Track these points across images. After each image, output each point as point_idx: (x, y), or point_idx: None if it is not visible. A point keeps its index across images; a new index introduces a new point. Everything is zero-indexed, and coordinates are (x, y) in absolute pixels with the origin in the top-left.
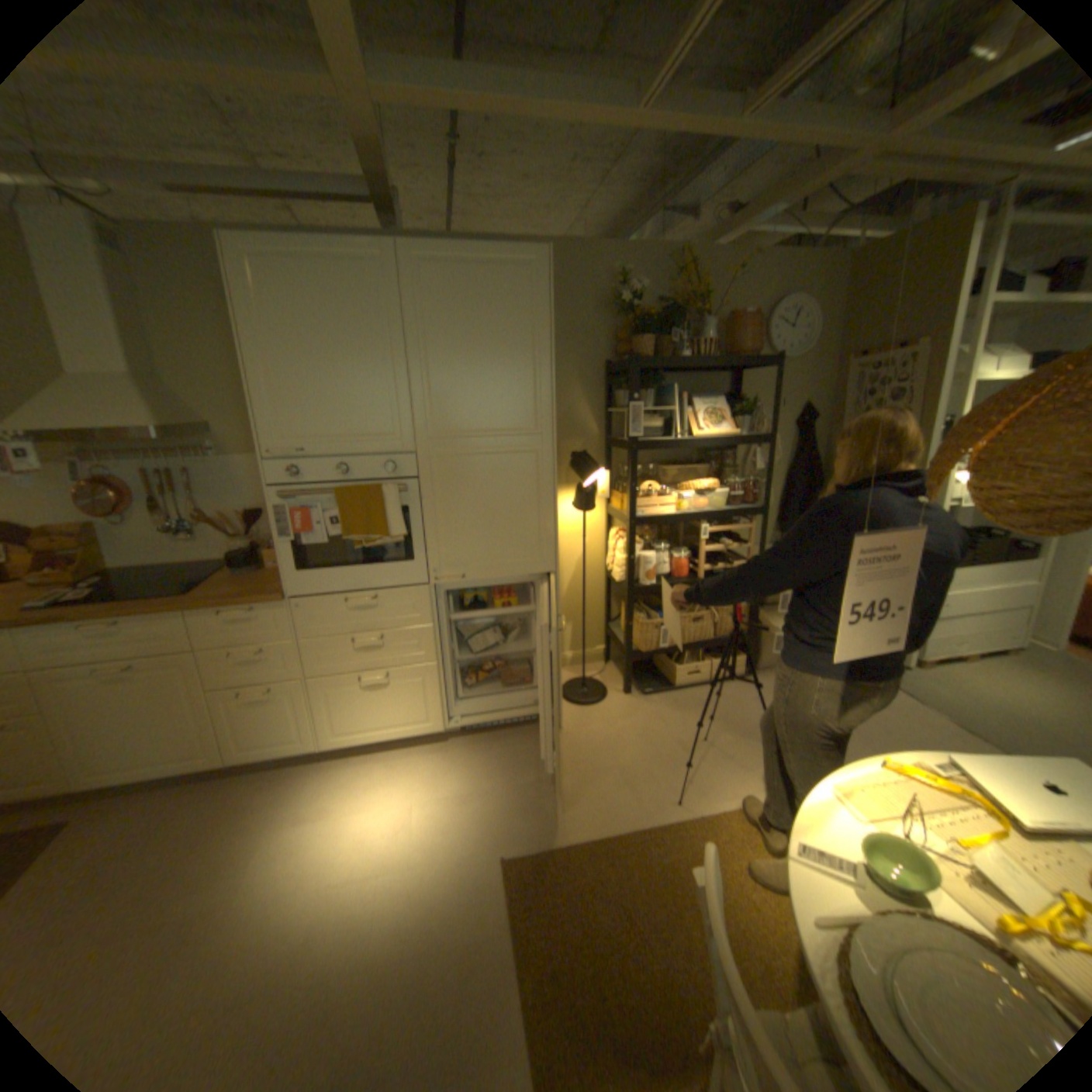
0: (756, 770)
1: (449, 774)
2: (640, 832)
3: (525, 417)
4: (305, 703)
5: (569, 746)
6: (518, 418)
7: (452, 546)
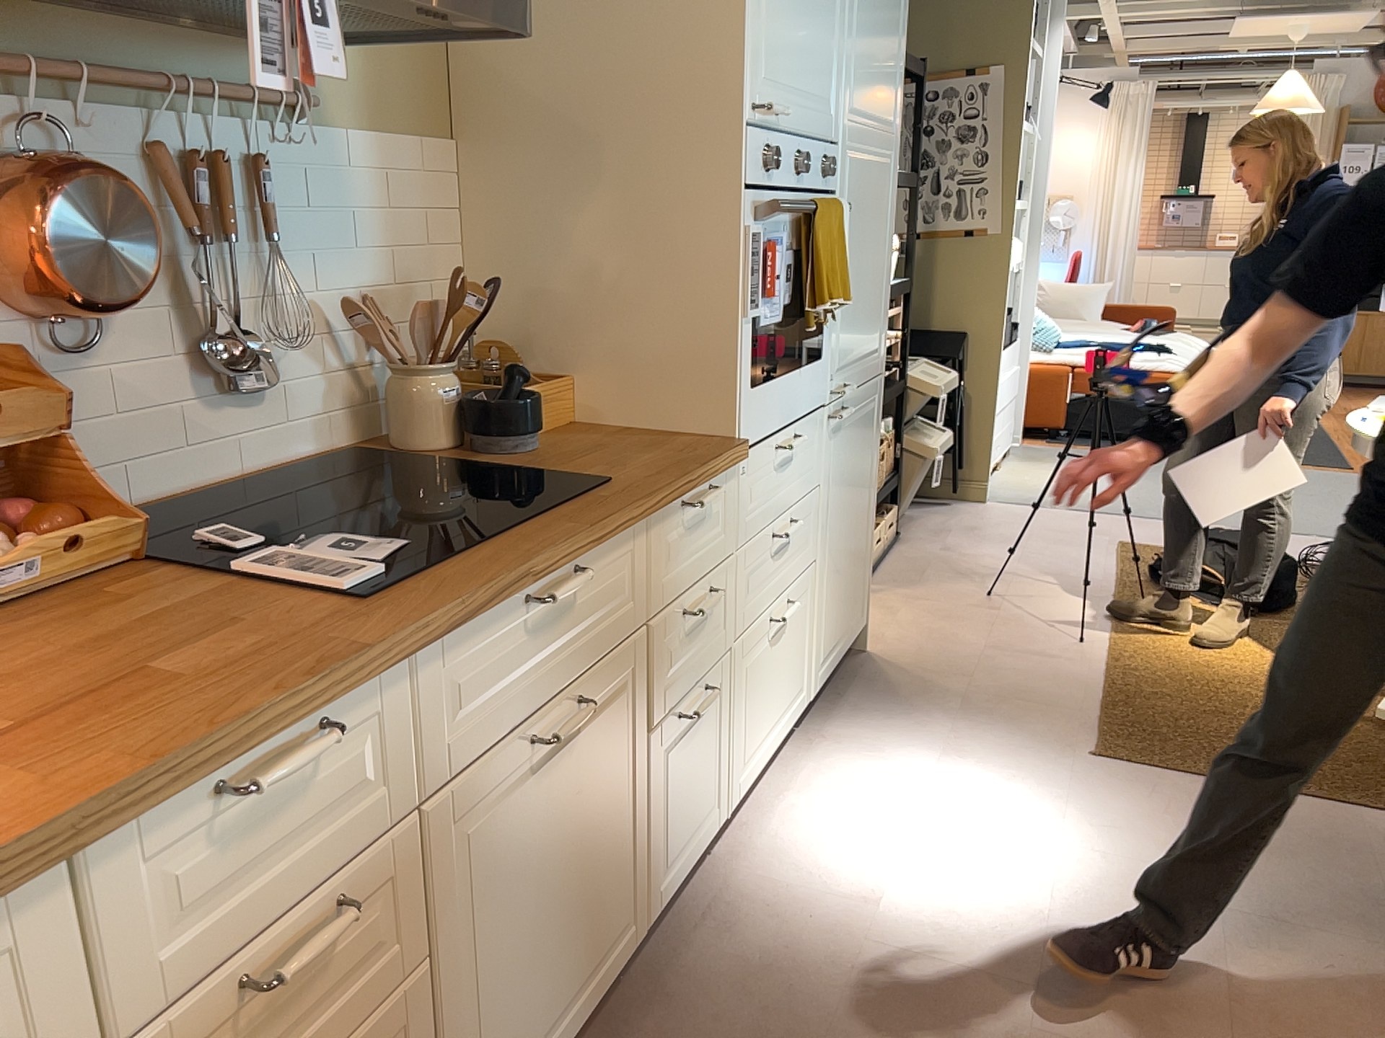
0: (1056, 592)
1: (878, 746)
2: (1102, 670)
3: (892, 105)
4: (728, 701)
5: (911, 657)
6: (889, 103)
7: (845, 326)
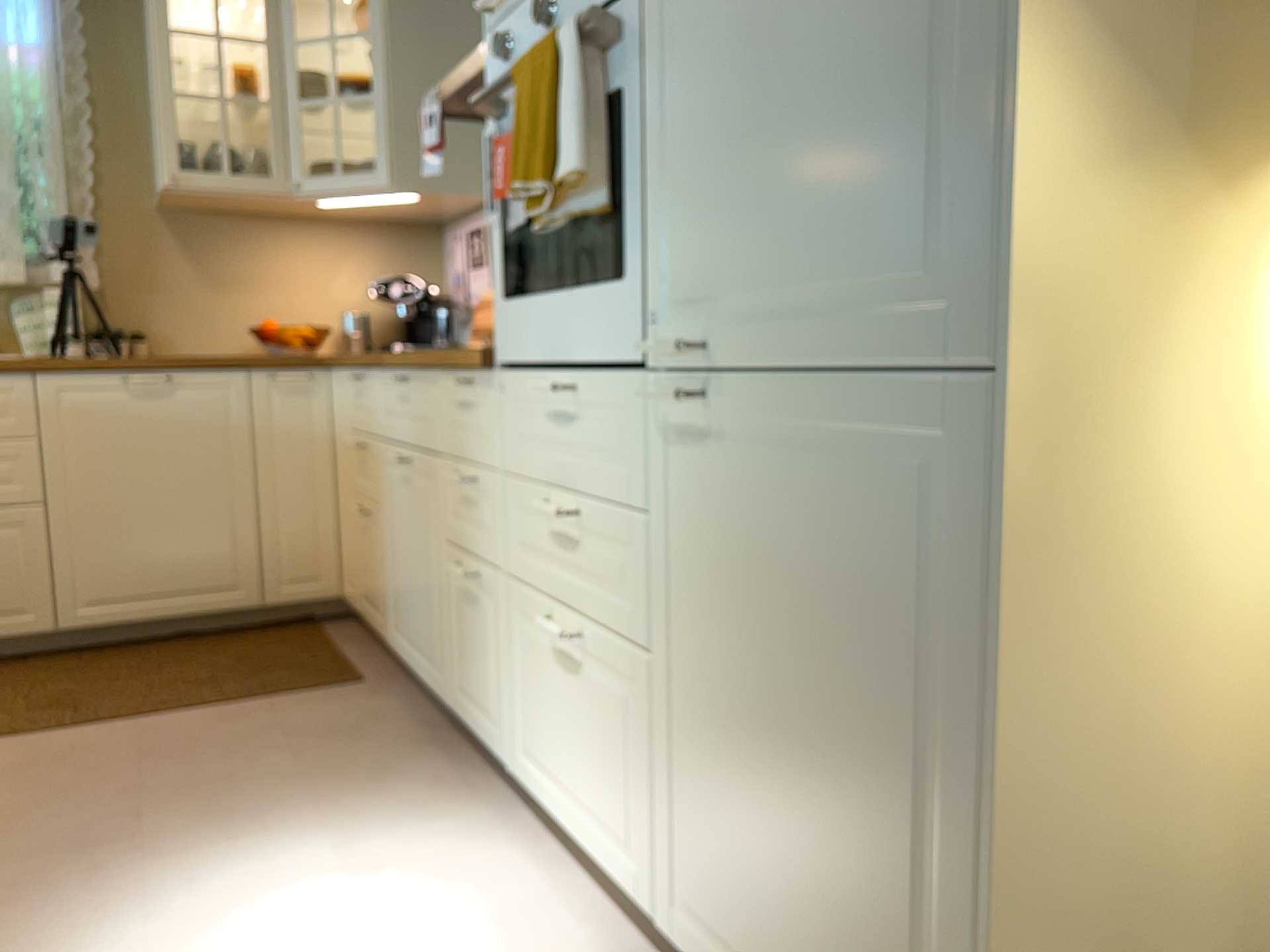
0: None
1: None
2: None
3: None
4: (507, 637)
5: None
6: None
7: (700, 218)
